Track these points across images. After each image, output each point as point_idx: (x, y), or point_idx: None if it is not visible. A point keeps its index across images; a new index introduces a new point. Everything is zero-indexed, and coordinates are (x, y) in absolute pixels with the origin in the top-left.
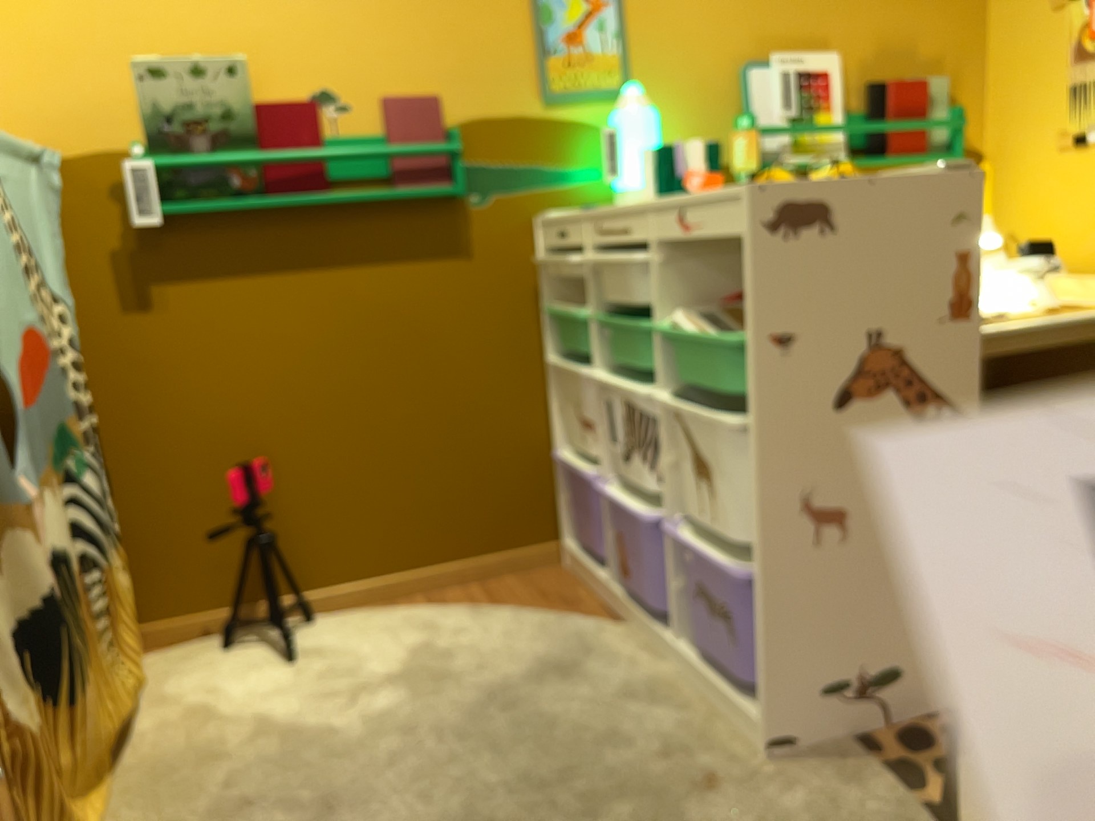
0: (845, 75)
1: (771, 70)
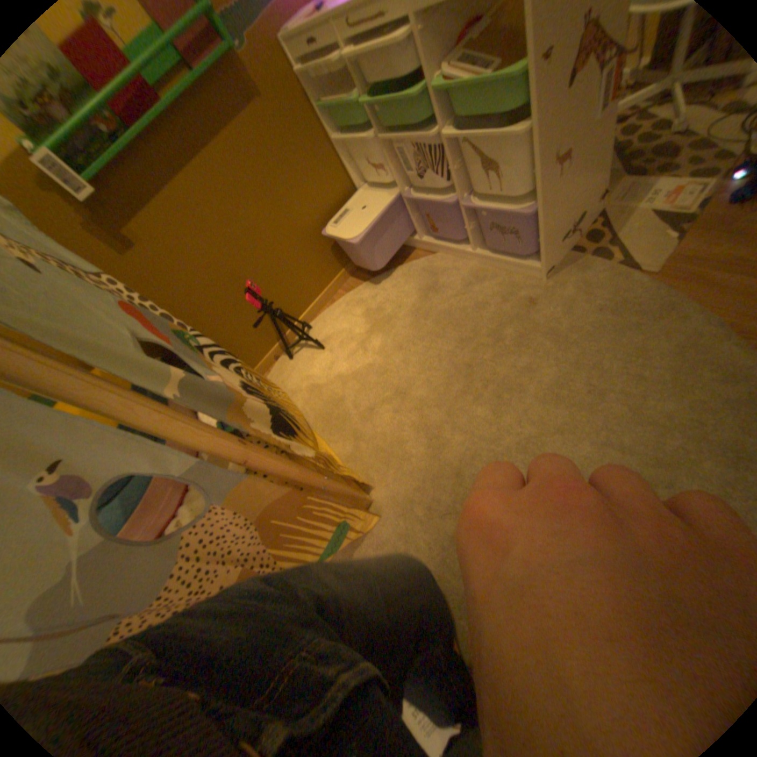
0: None
1: None
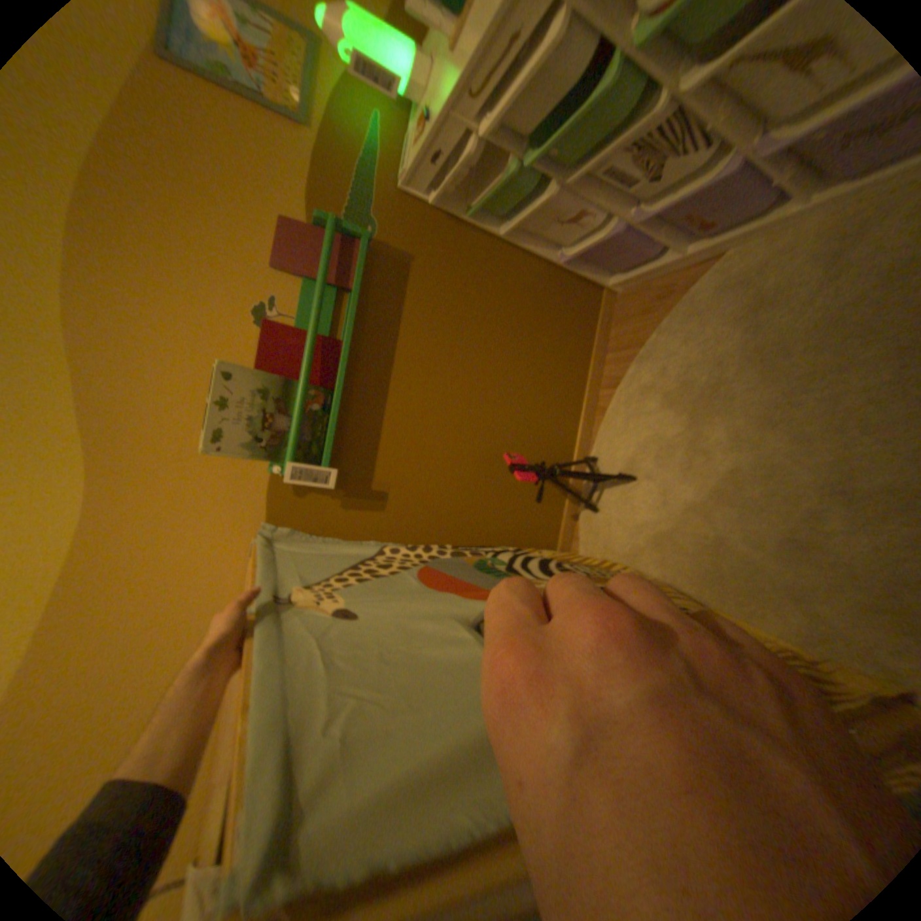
0: None
1: None
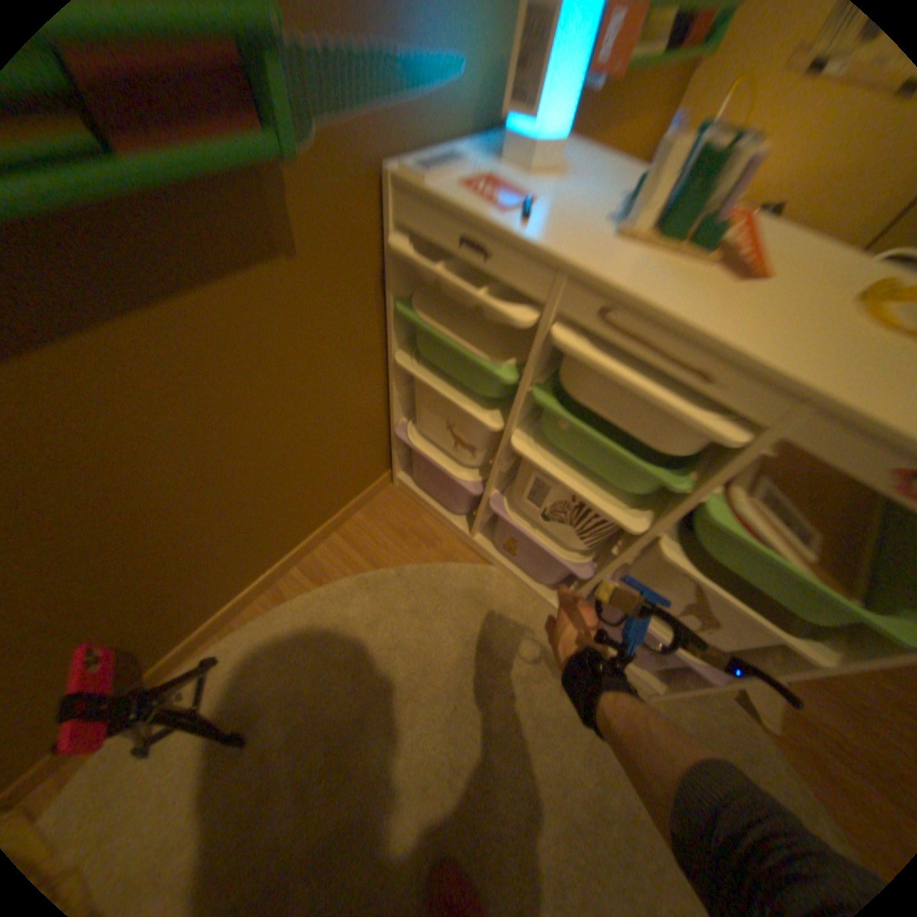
0: None
1: None
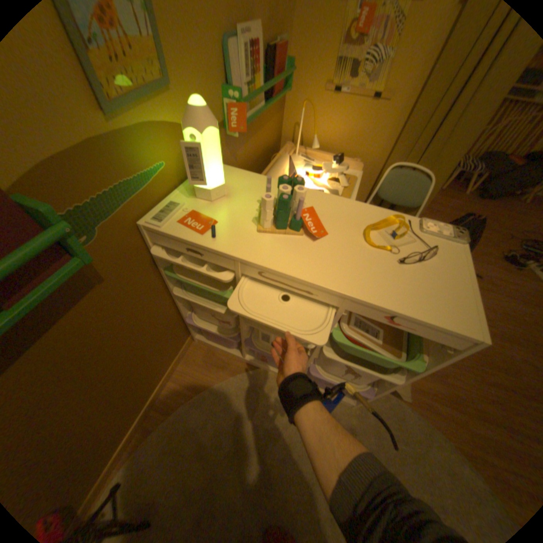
0: (262, 39)
1: (237, 39)
